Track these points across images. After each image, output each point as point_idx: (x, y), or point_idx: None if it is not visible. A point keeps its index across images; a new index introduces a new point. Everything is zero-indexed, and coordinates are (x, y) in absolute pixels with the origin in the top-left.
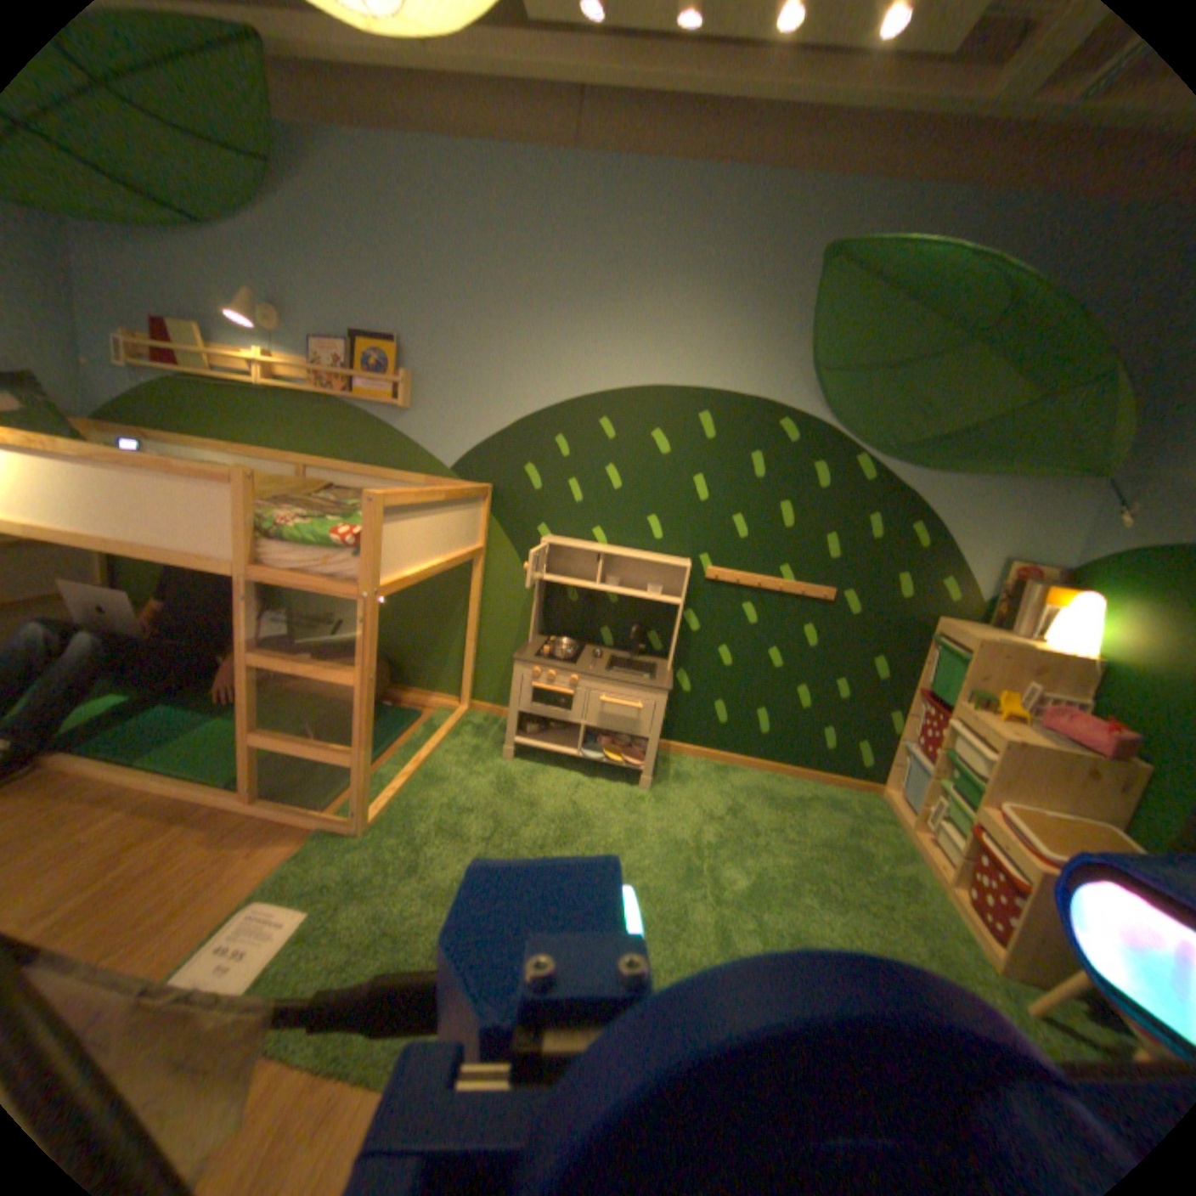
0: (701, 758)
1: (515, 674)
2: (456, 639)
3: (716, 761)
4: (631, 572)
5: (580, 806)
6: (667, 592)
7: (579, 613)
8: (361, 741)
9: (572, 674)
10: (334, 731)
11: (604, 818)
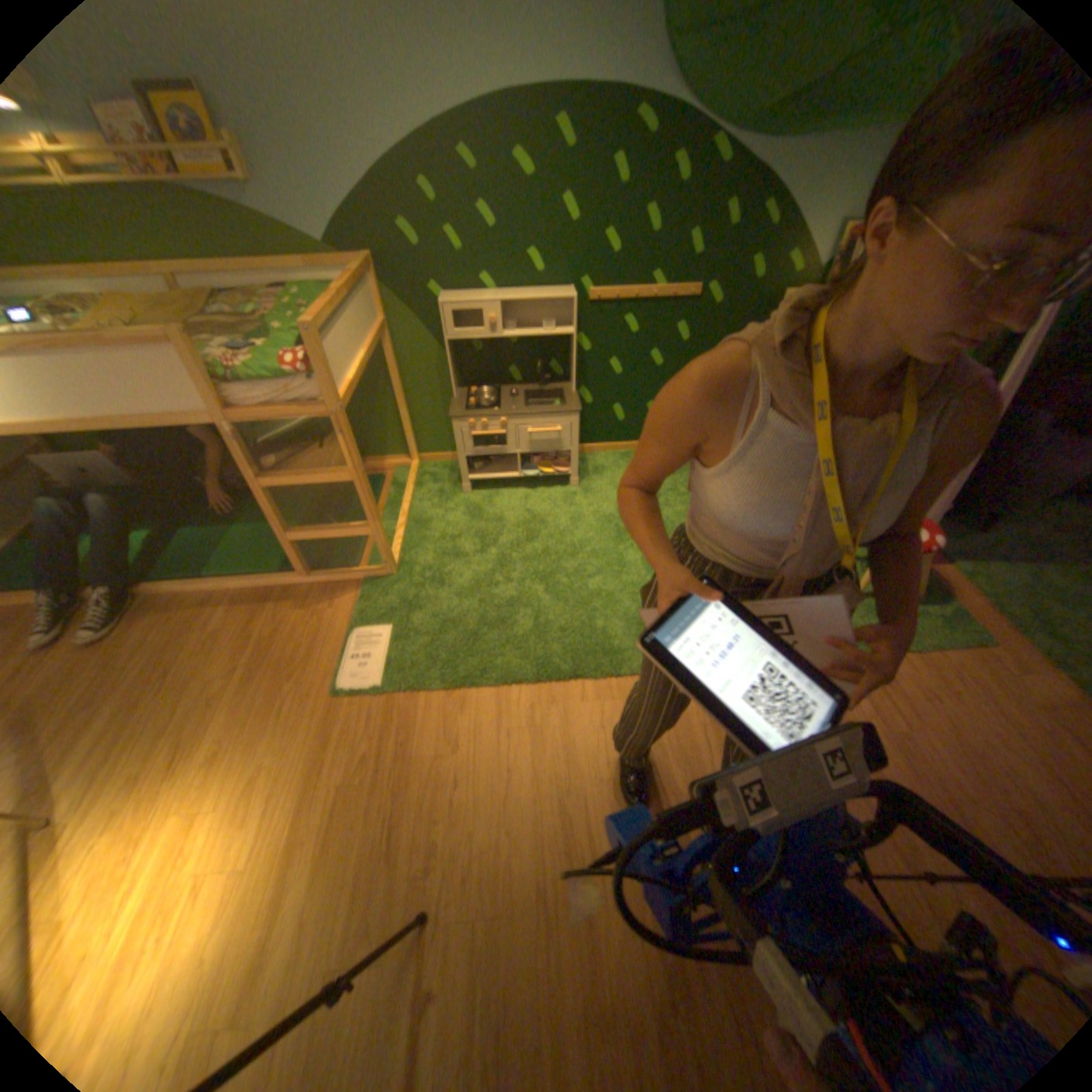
0: (610, 453)
1: (456, 431)
2: (390, 410)
3: (621, 453)
4: (526, 314)
5: (534, 513)
6: (561, 325)
7: (489, 362)
8: (373, 517)
9: (502, 420)
10: (329, 511)
11: (553, 517)
